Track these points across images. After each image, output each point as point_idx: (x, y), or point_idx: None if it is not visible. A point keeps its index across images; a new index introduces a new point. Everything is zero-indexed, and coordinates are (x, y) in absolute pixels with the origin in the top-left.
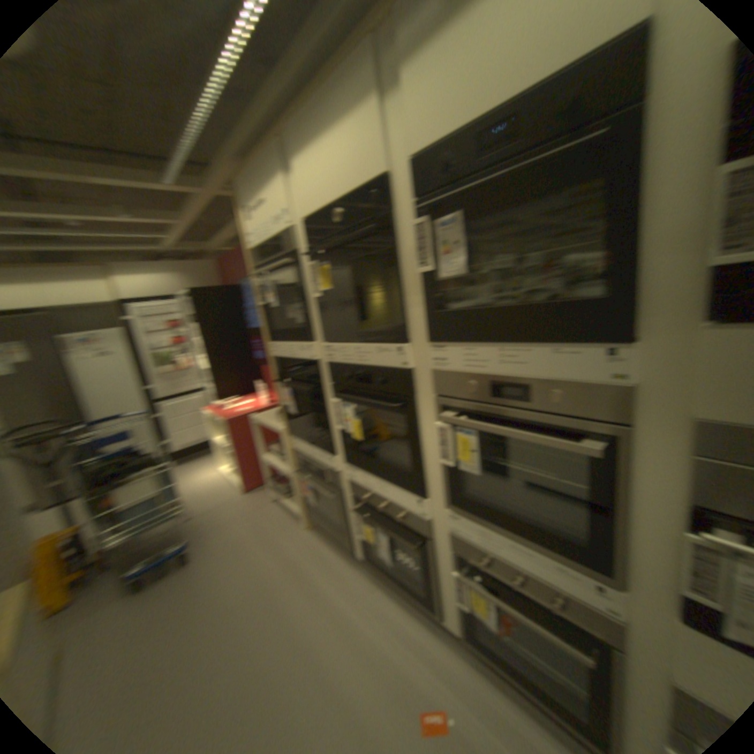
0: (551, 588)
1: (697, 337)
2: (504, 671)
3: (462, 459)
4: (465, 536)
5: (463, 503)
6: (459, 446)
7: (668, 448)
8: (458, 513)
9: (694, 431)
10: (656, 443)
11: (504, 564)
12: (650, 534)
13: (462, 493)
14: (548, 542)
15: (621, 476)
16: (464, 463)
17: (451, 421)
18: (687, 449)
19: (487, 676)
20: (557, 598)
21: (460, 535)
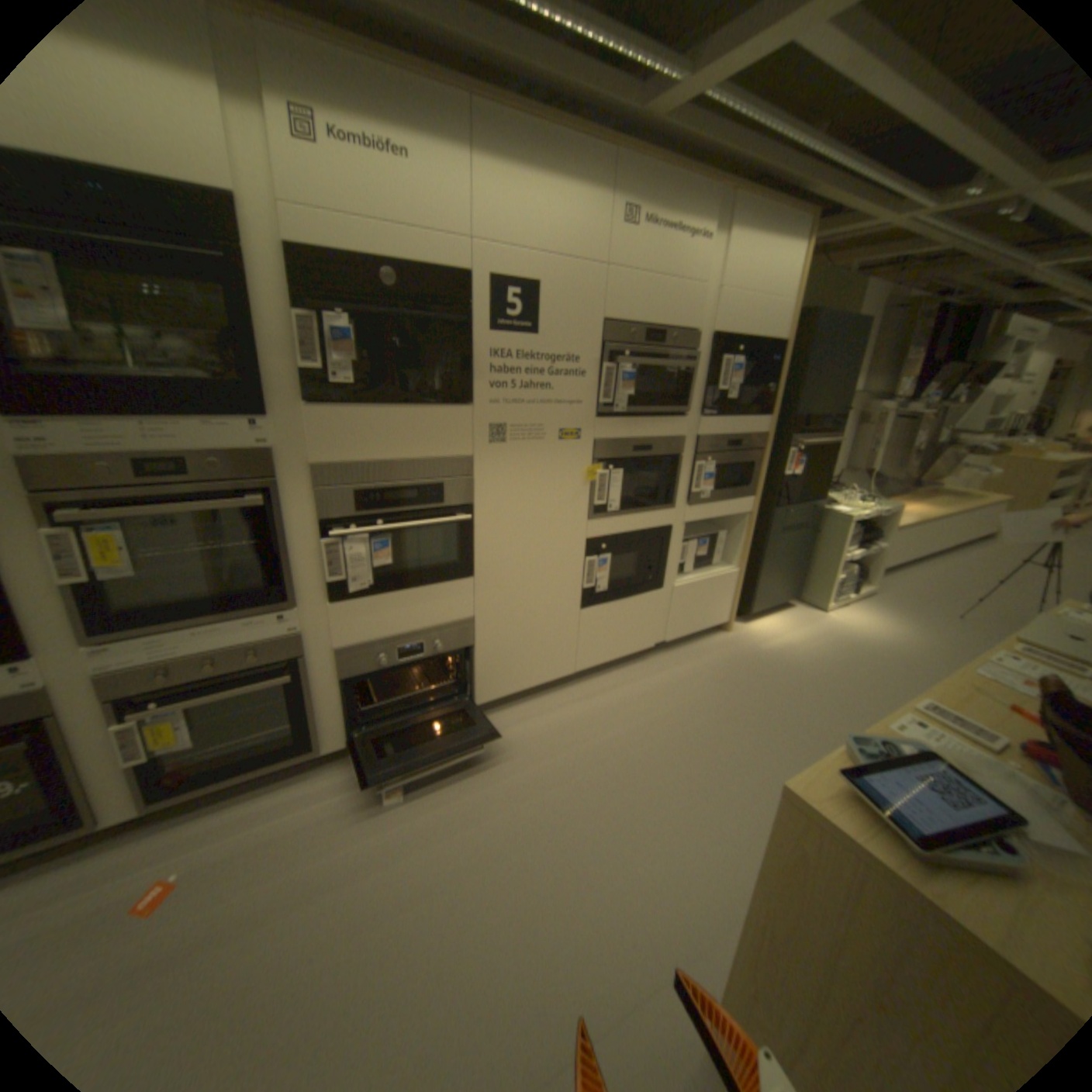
0: (239, 650)
1: (300, 413)
2: (204, 789)
3: (98, 568)
4: (118, 670)
5: (108, 627)
6: (86, 554)
7: (298, 490)
8: (101, 646)
9: (310, 473)
10: (291, 488)
11: (184, 662)
12: (300, 556)
13: (103, 614)
14: (228, 607)
15: (275, 519)
16: (102, 573)
17: (75, 521)
18: (308, 487)
19: (182, 823)
20: (246, 655)
21: (109, 673)
